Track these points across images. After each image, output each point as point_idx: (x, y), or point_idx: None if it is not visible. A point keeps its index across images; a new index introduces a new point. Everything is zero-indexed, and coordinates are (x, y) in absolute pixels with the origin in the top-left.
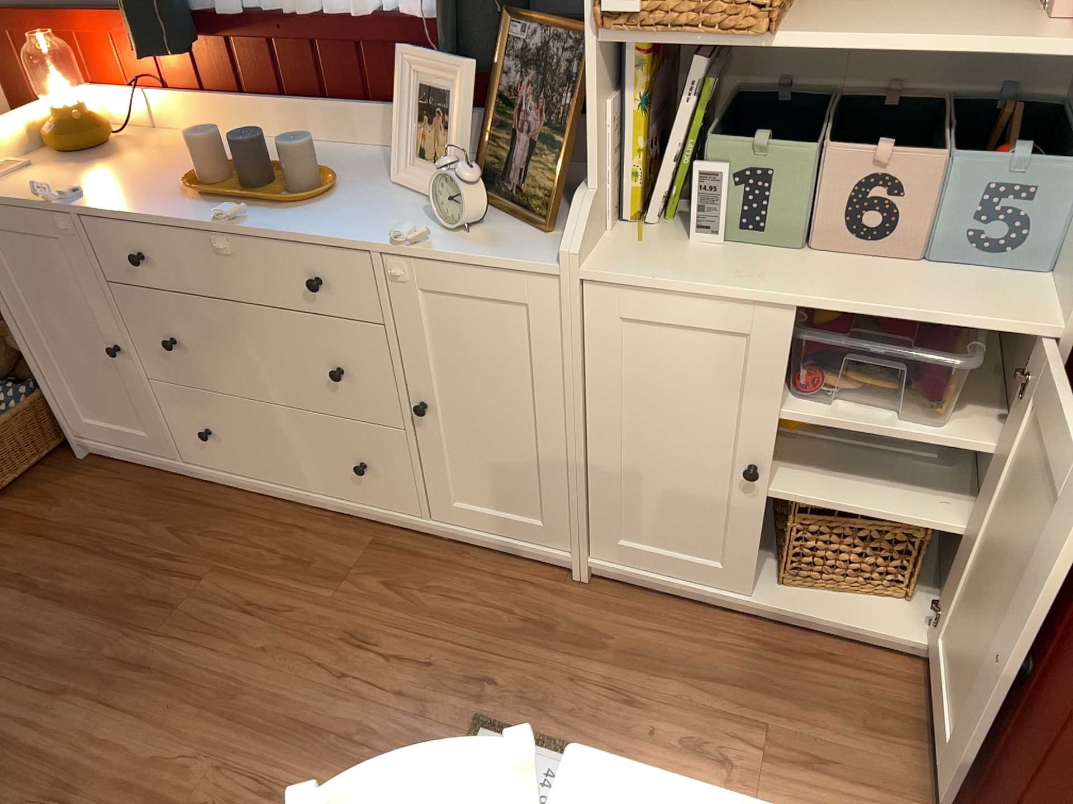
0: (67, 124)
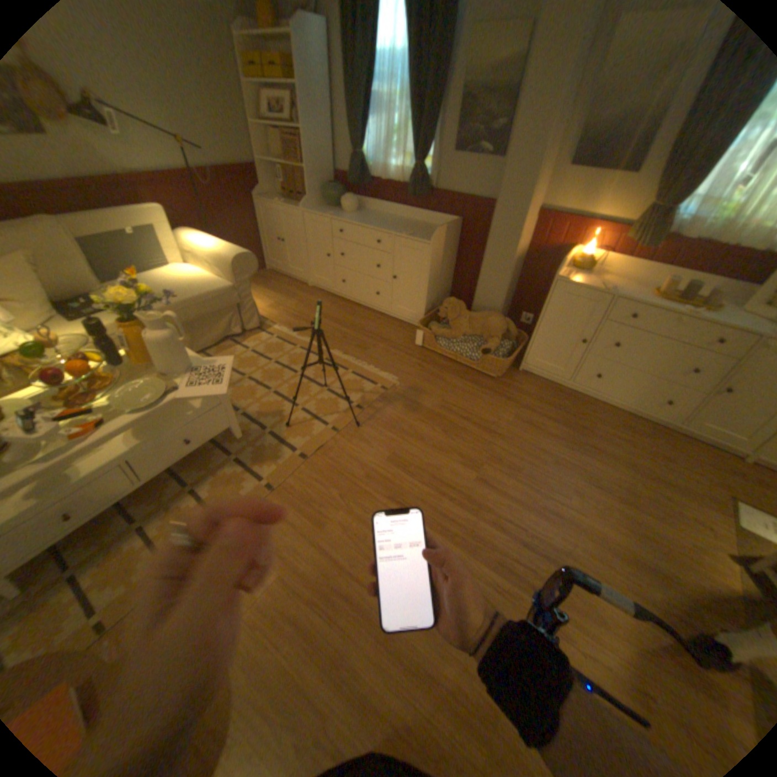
0: (585, 257)
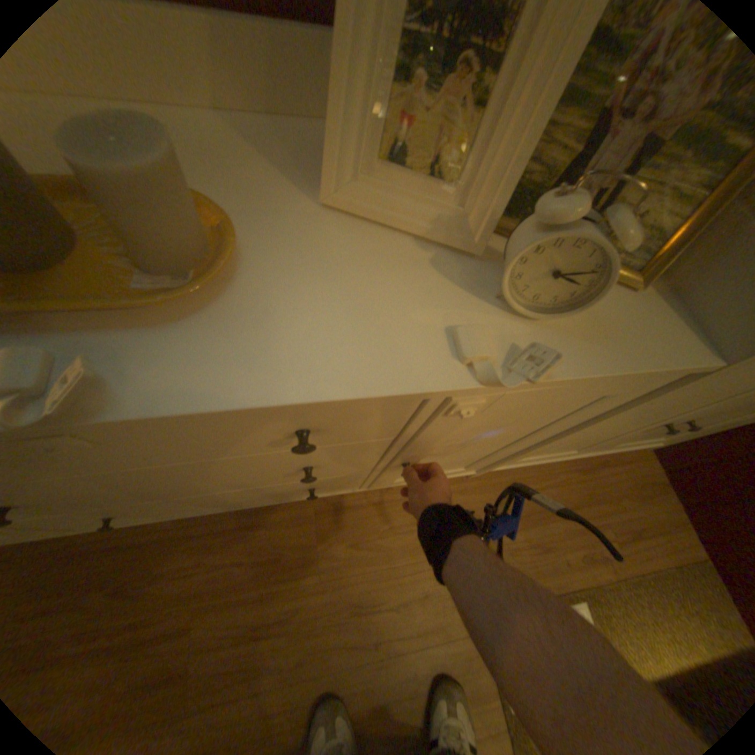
0: None
